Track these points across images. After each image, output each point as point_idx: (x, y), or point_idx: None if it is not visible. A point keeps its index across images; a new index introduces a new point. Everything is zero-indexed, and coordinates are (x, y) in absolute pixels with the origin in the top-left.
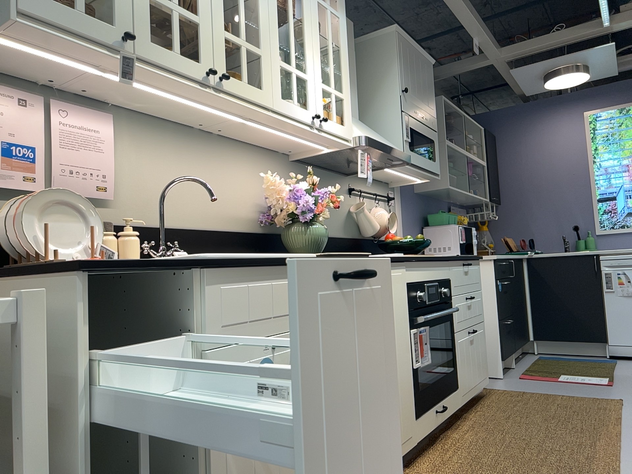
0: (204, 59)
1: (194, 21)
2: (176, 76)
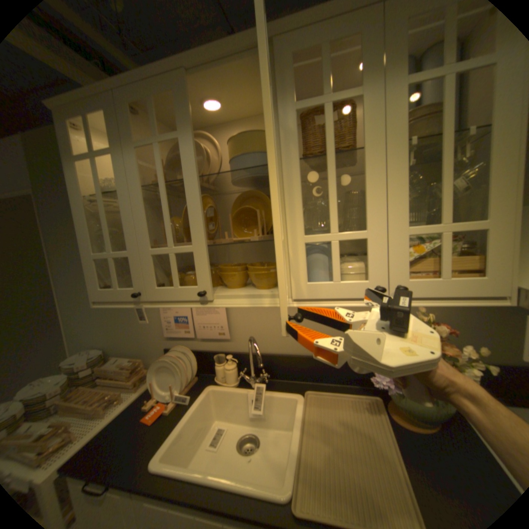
0: (200, 280)
1: (188, 251)
2: (180, 303)
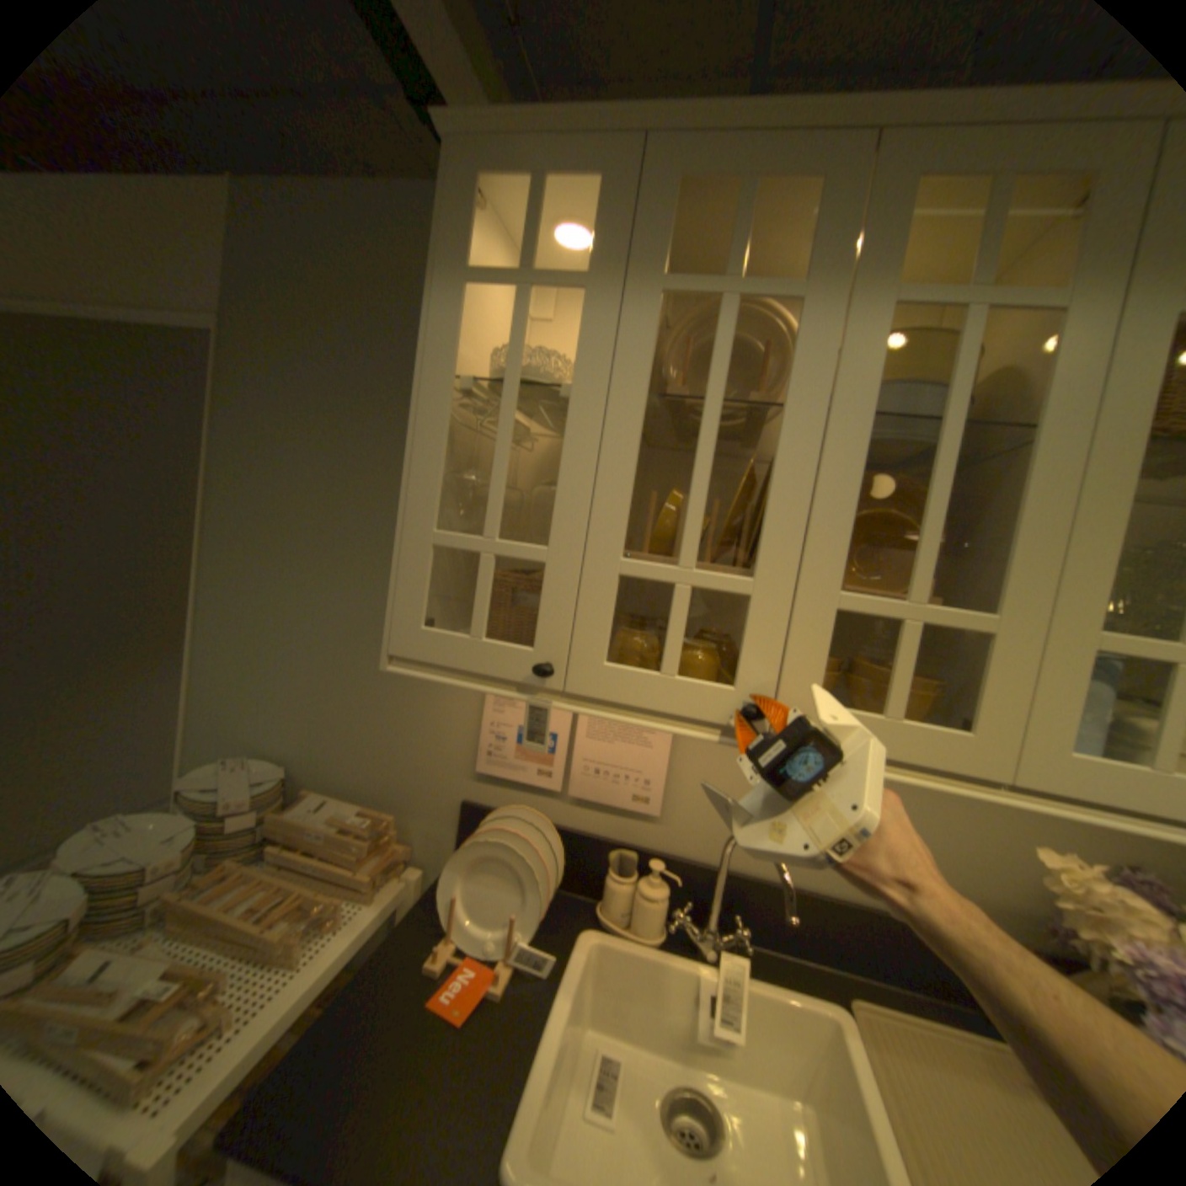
0: (750, 674)
1: (739, 589)
2: (664, 719)
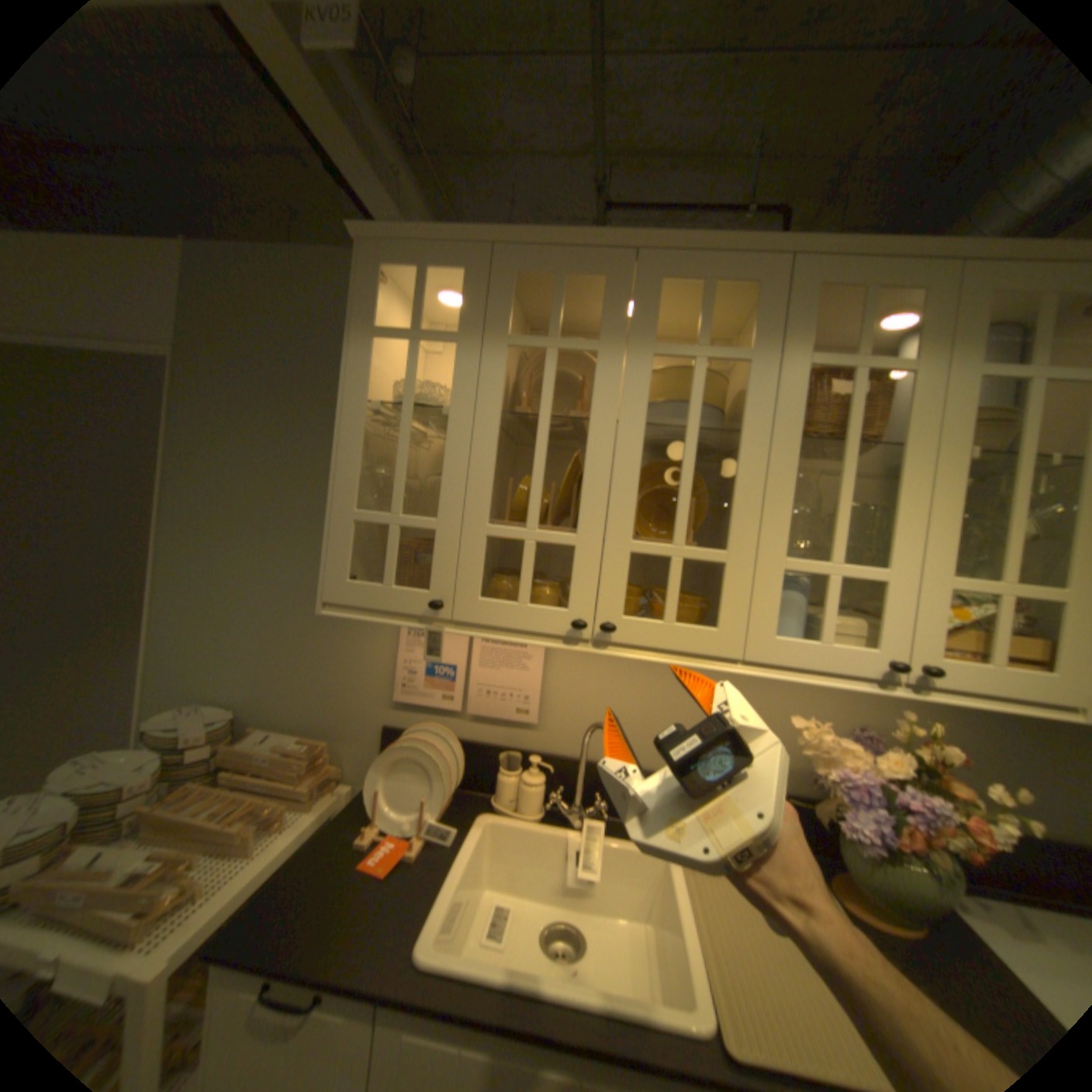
0: (577, 599)
1: (566, 542)
2: (522, 634)
